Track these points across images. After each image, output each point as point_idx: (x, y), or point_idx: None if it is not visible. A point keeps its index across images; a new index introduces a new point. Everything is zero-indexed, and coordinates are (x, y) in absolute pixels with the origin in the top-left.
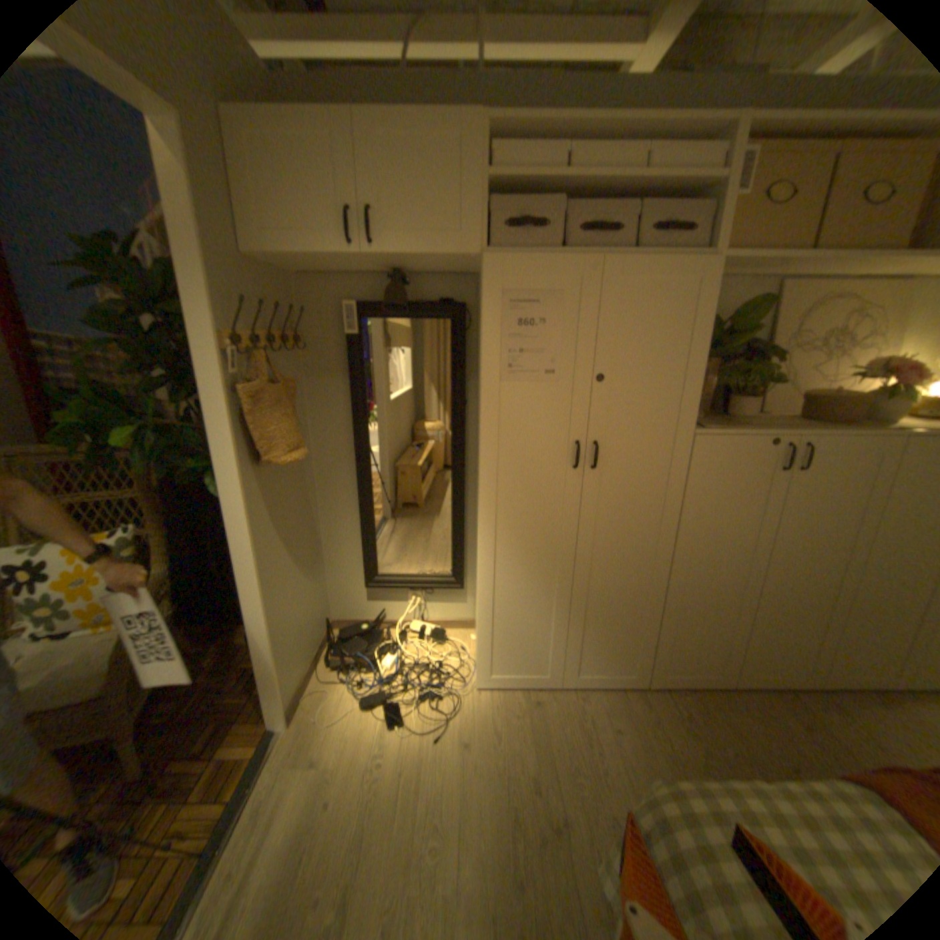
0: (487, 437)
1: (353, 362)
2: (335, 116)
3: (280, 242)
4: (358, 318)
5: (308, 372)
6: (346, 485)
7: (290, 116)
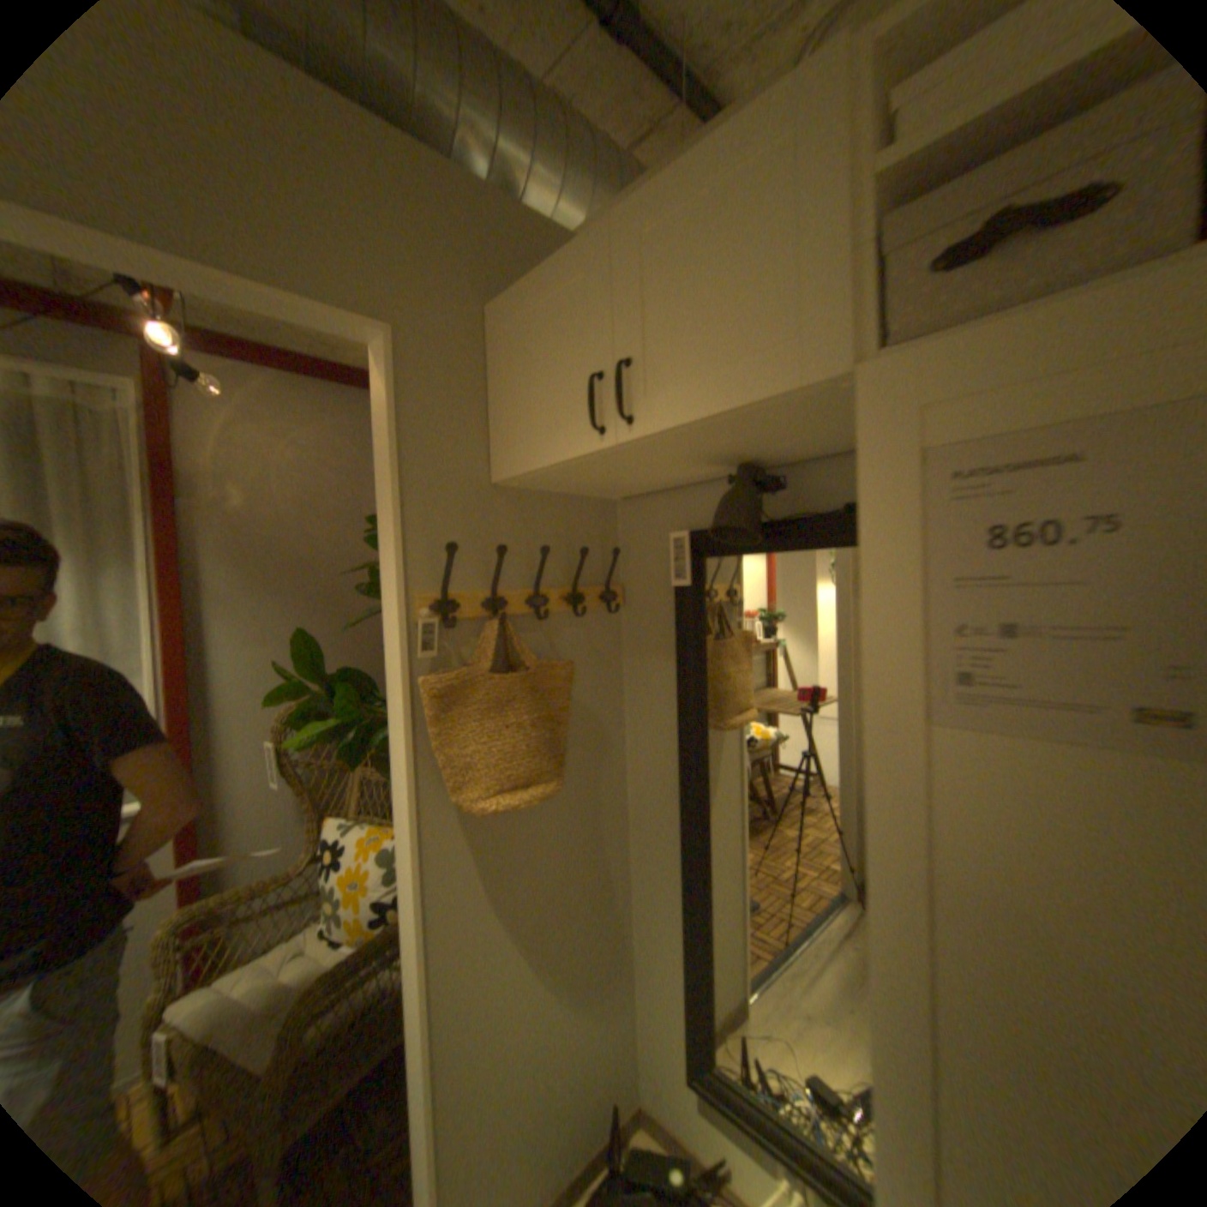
0: (890, 894)
1: (683, 634)
2: (590, 244)
3: (528, 459)
4: (695, 559)
5: (629, 648)
6: (672, 854)
7: (544, 278)
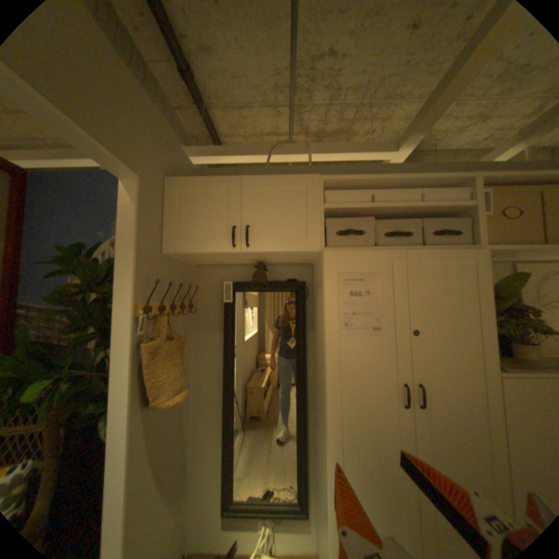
0: (331, 381)
1: (227, 320)
2: (231, 181)
3: (189, 247)
4: (233, 292)
5: (194, 328)
6: (213, 415)
7: (205, 181)
